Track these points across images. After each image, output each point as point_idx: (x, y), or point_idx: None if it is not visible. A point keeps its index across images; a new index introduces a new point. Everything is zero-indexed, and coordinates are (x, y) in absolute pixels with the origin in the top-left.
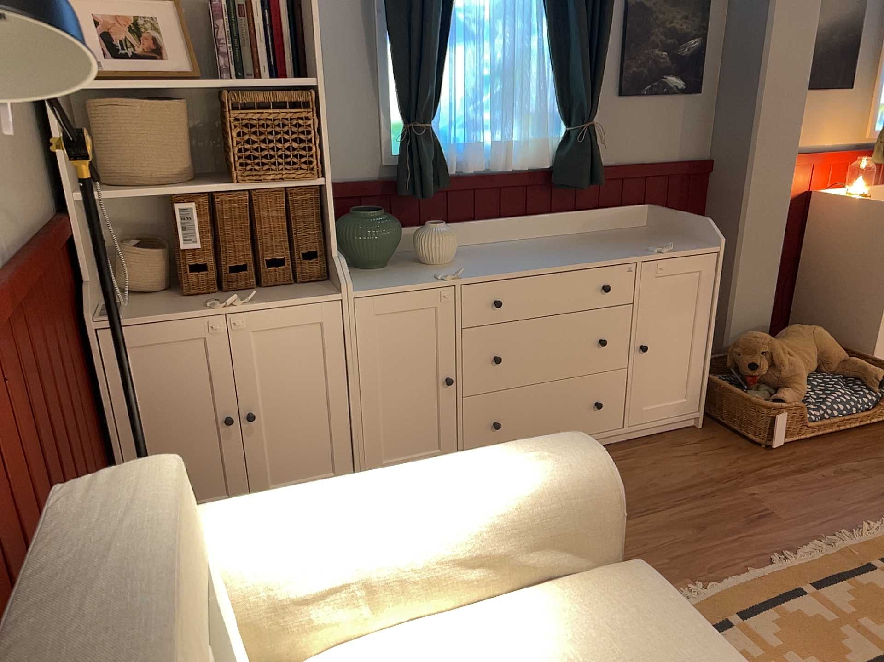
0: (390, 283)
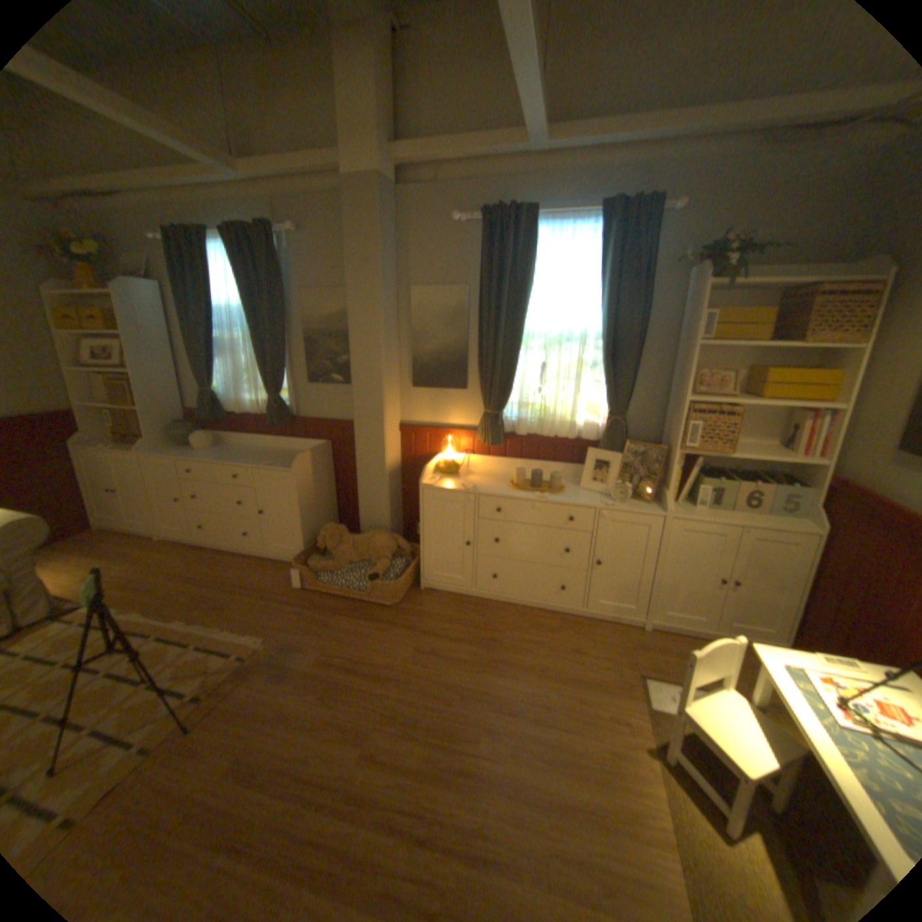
0: (155, 454)
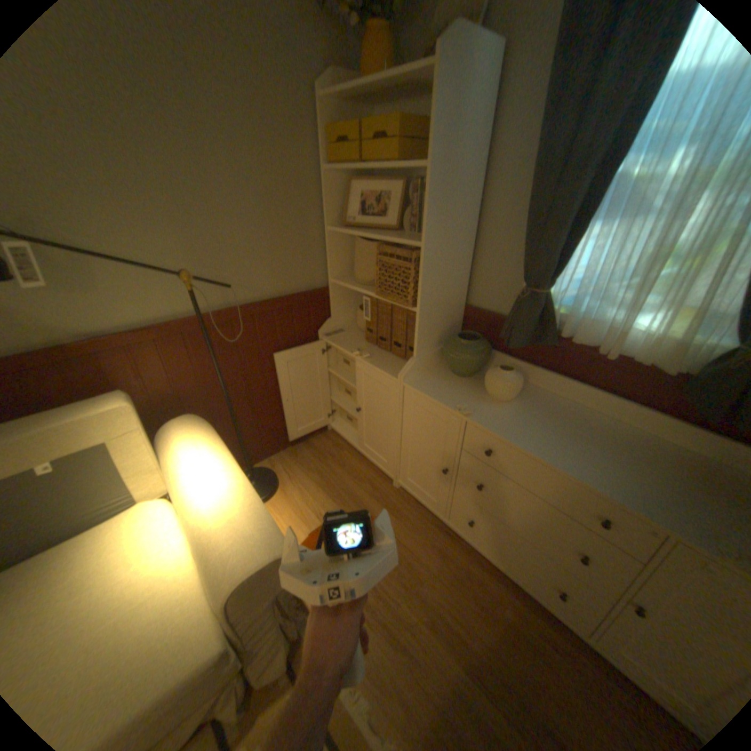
0: (432, 390)
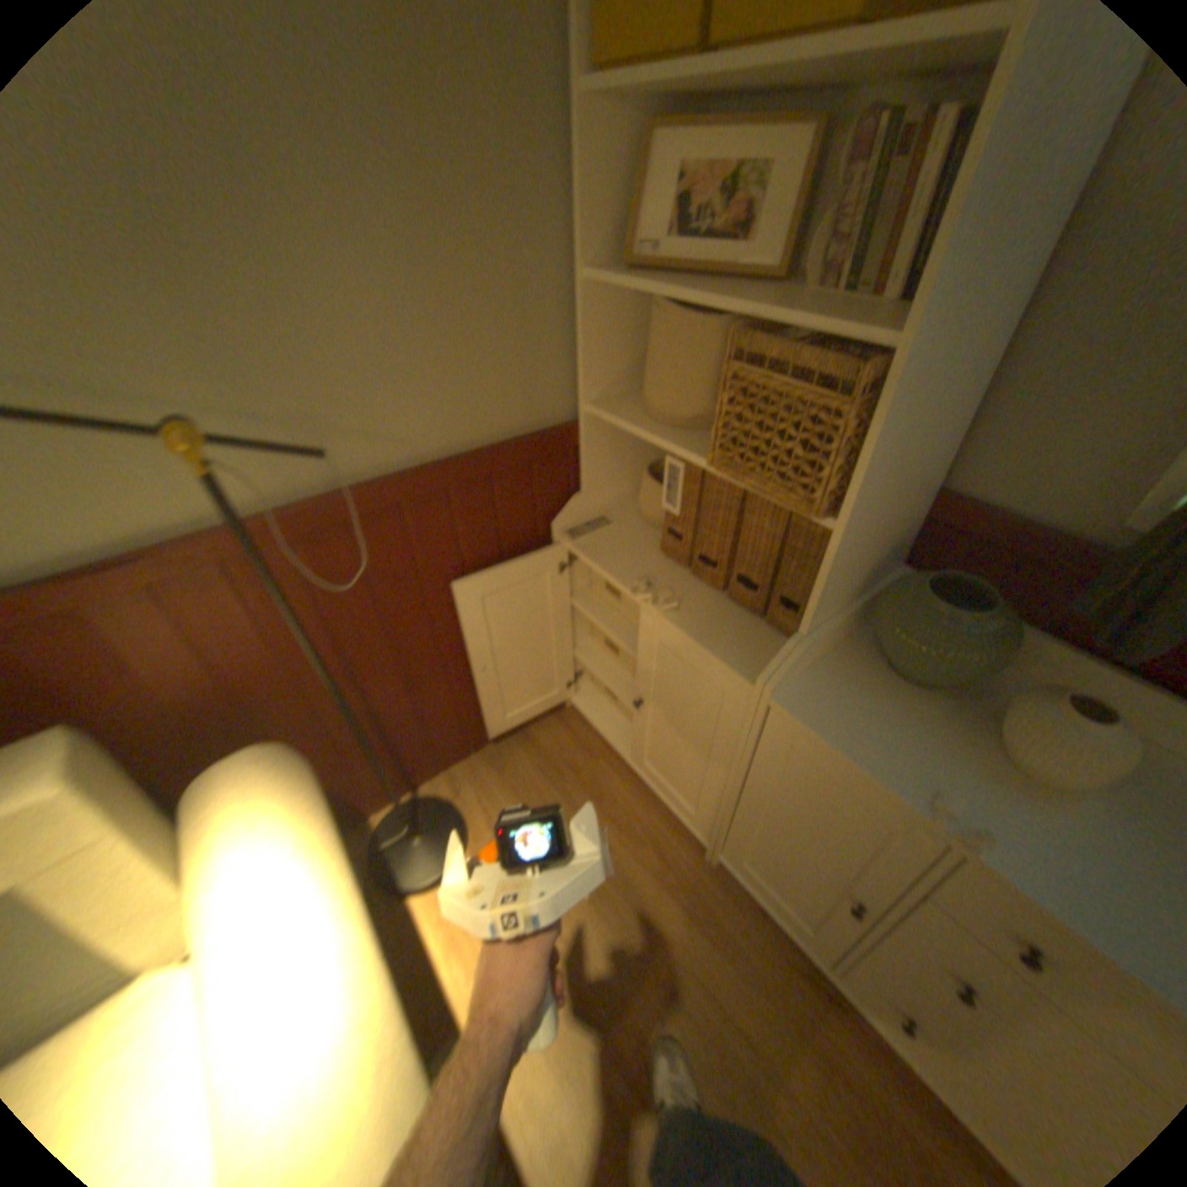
0: (856, 734)
